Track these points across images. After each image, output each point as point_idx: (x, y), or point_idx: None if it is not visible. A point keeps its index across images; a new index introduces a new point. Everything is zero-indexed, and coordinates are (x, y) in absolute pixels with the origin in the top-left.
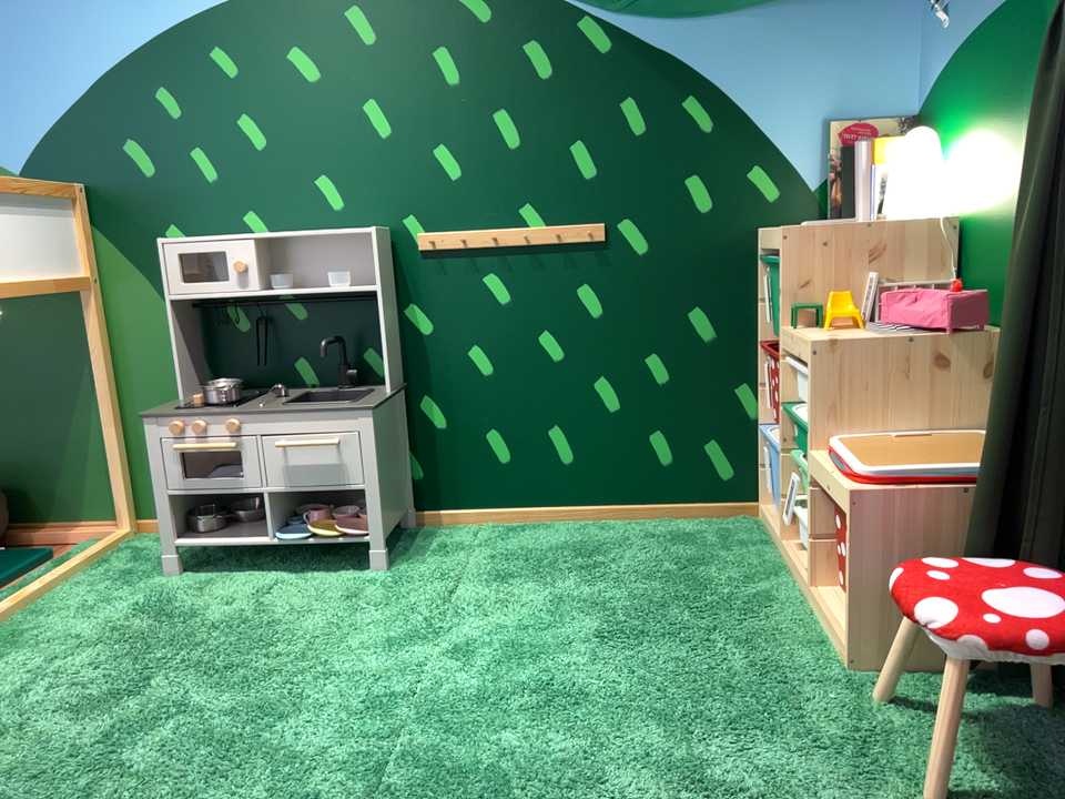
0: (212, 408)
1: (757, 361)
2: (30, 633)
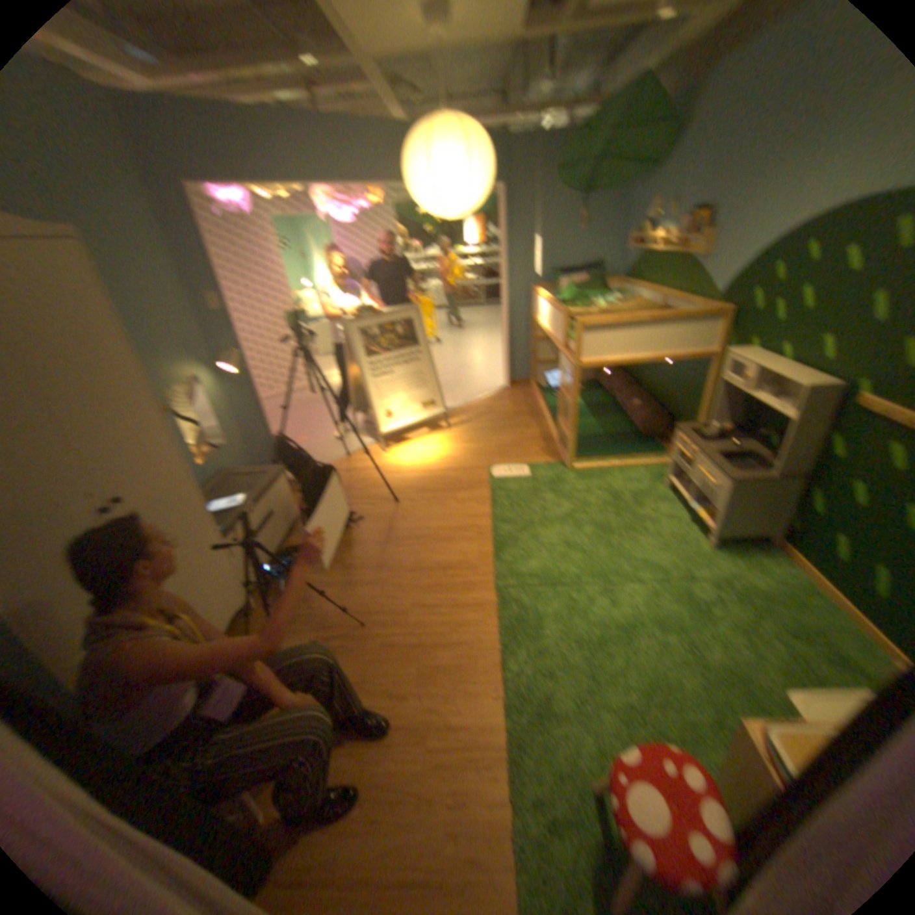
0: (698, 437)
1: None
2: (608, 477)
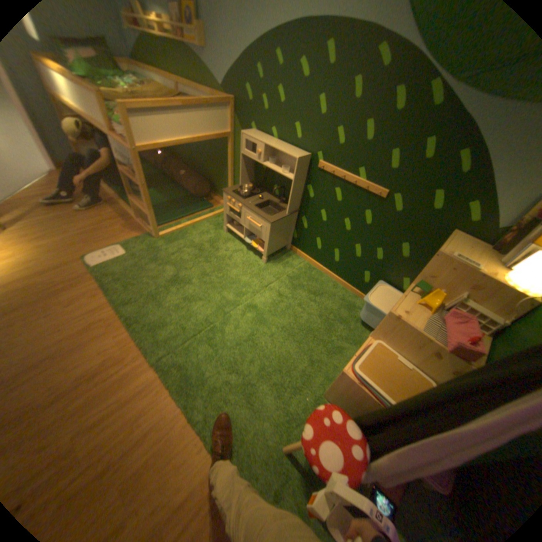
0: (239, 197)
1: (417, 276)
2: (188, 235)
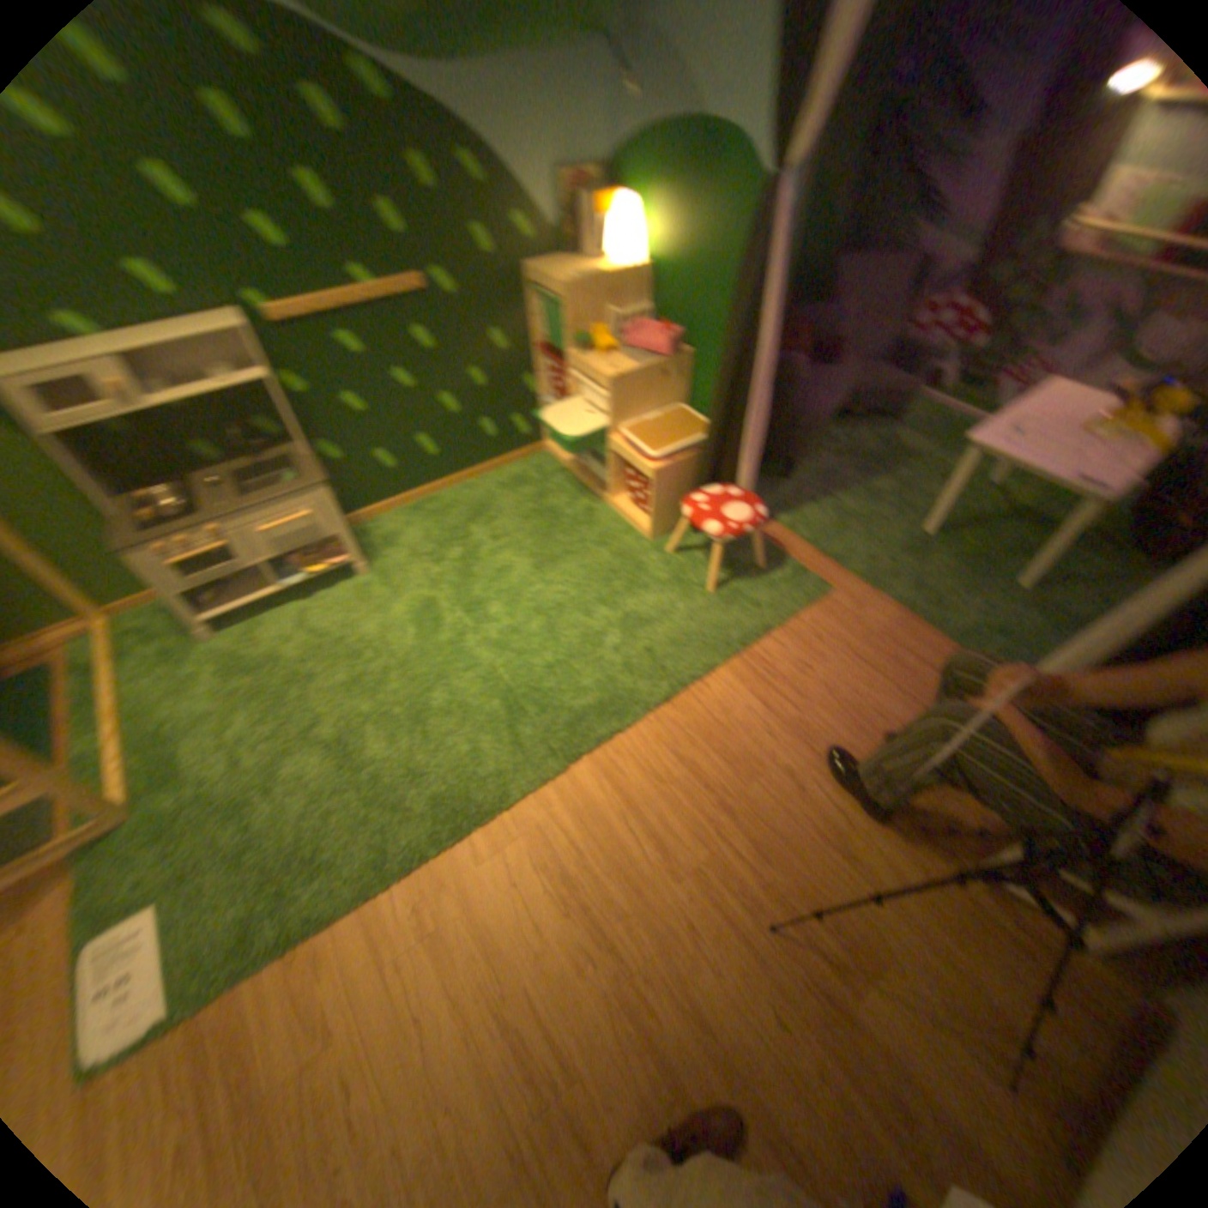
0: (170, 523)
1: (531, 359)
2: (158, 732)
